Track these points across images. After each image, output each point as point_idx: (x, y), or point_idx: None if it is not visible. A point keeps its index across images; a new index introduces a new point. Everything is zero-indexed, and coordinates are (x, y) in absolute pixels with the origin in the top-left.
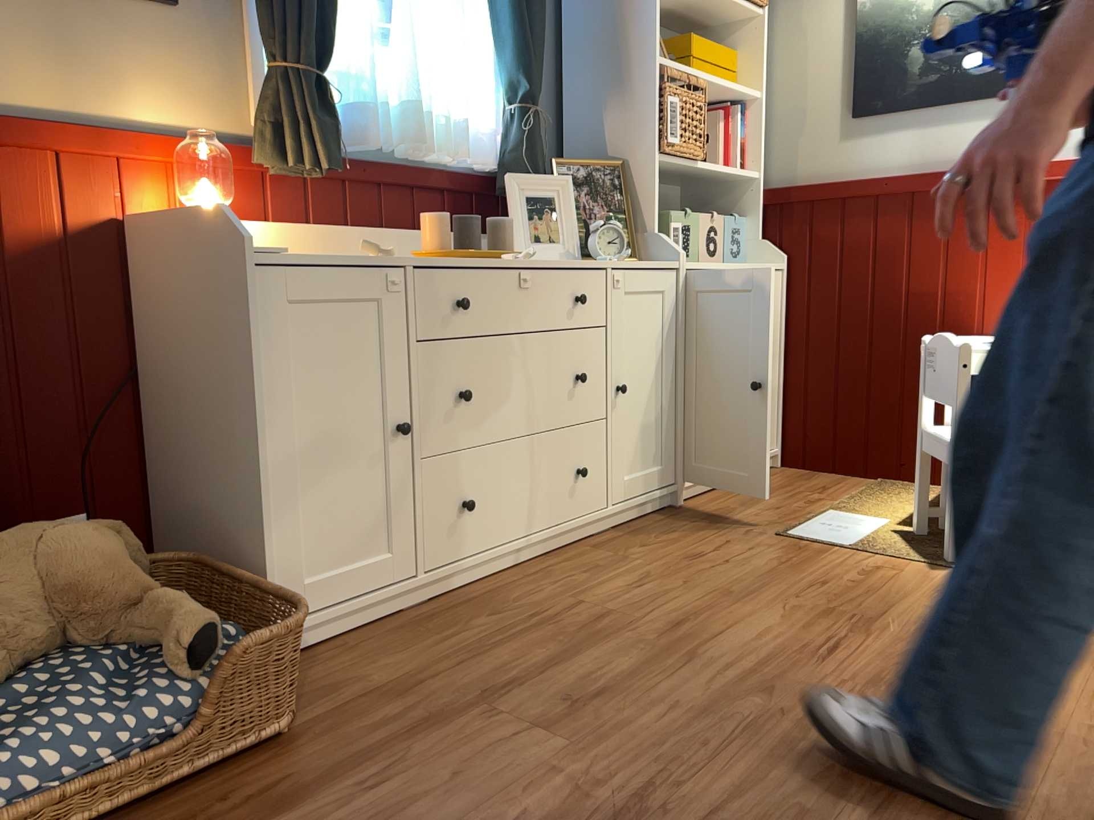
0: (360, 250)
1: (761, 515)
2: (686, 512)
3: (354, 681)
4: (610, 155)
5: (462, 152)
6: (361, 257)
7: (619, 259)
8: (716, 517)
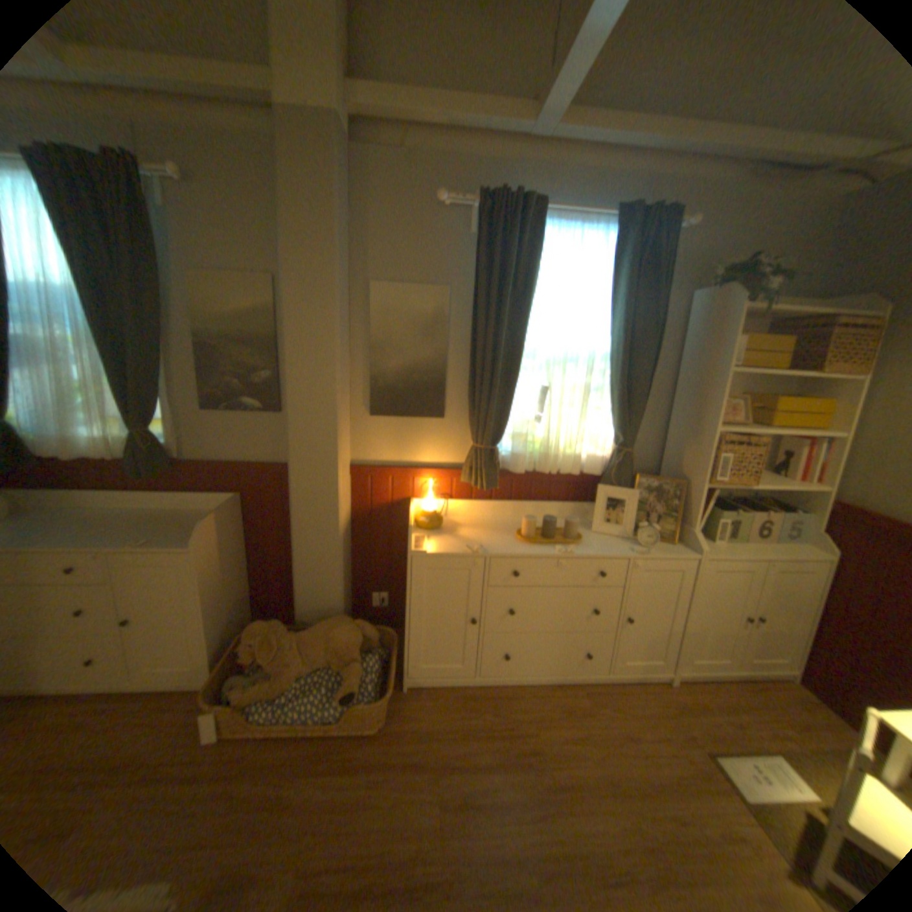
0: (467, 547)
1: (721, 730)
2: (673, 695)
3: (416, 722)
4: (683, 473)
5: (573, 472)
6: (470, 547)
7: (650, 549)
8: (687, 712)
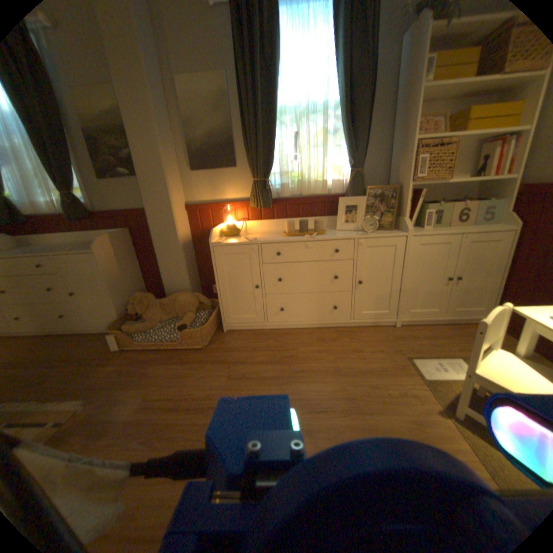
0: (247, 239)
1: (423, 346)
2: (395, 331)
3: (227, 343)
4: (399, 181)
5: (322, 192)
6: (250, 240)
7: (371, 233)
8: (401, 338)
